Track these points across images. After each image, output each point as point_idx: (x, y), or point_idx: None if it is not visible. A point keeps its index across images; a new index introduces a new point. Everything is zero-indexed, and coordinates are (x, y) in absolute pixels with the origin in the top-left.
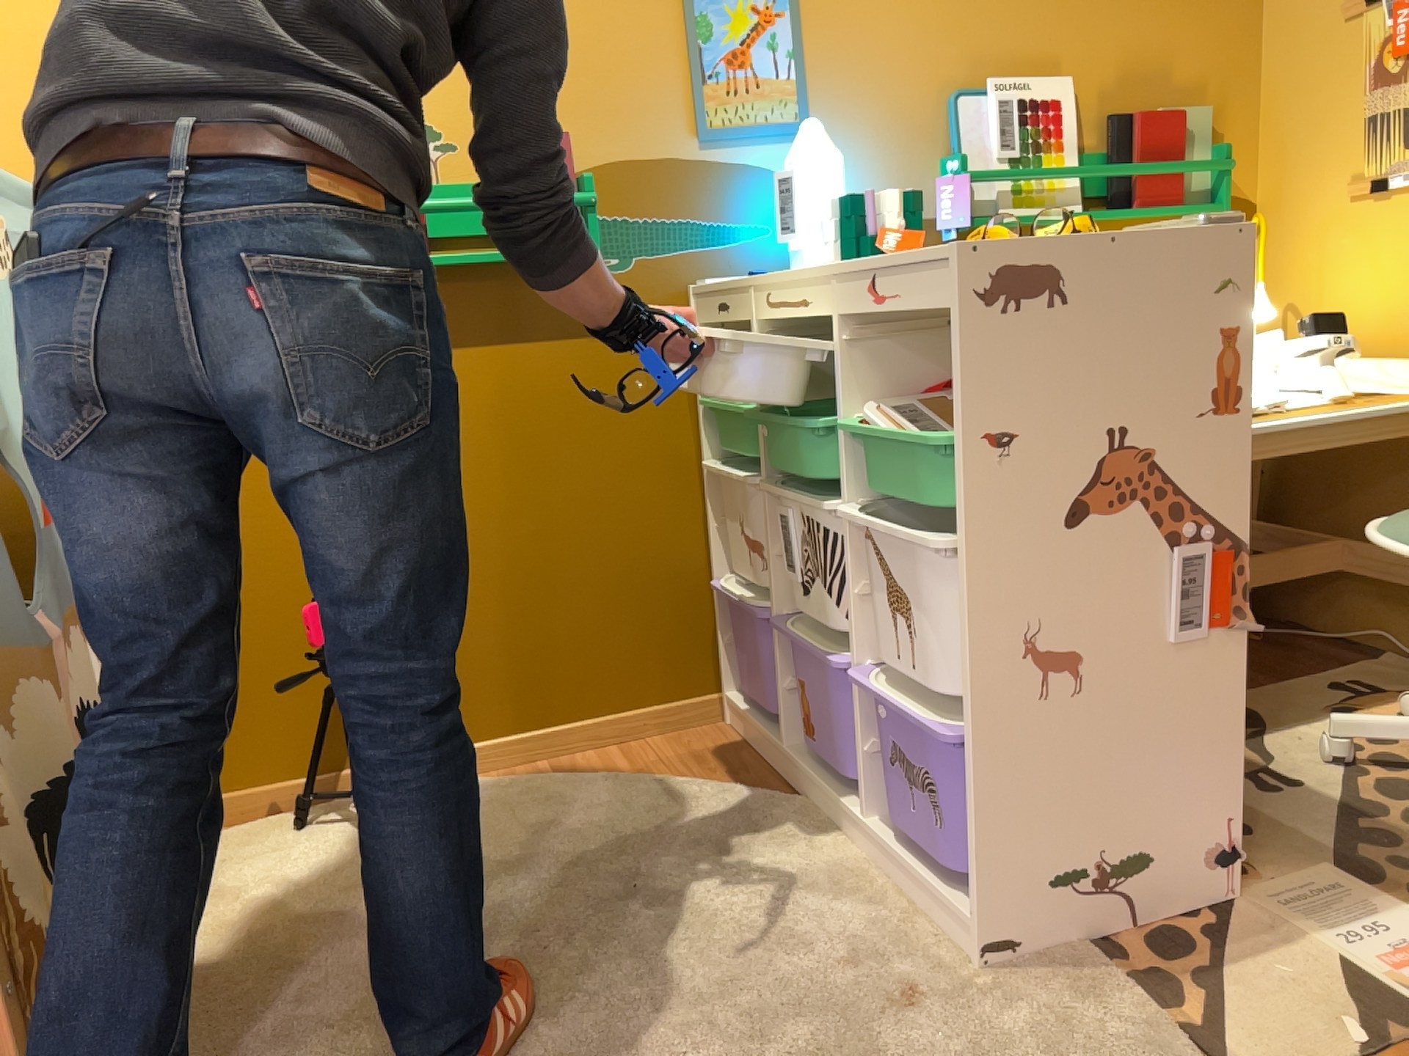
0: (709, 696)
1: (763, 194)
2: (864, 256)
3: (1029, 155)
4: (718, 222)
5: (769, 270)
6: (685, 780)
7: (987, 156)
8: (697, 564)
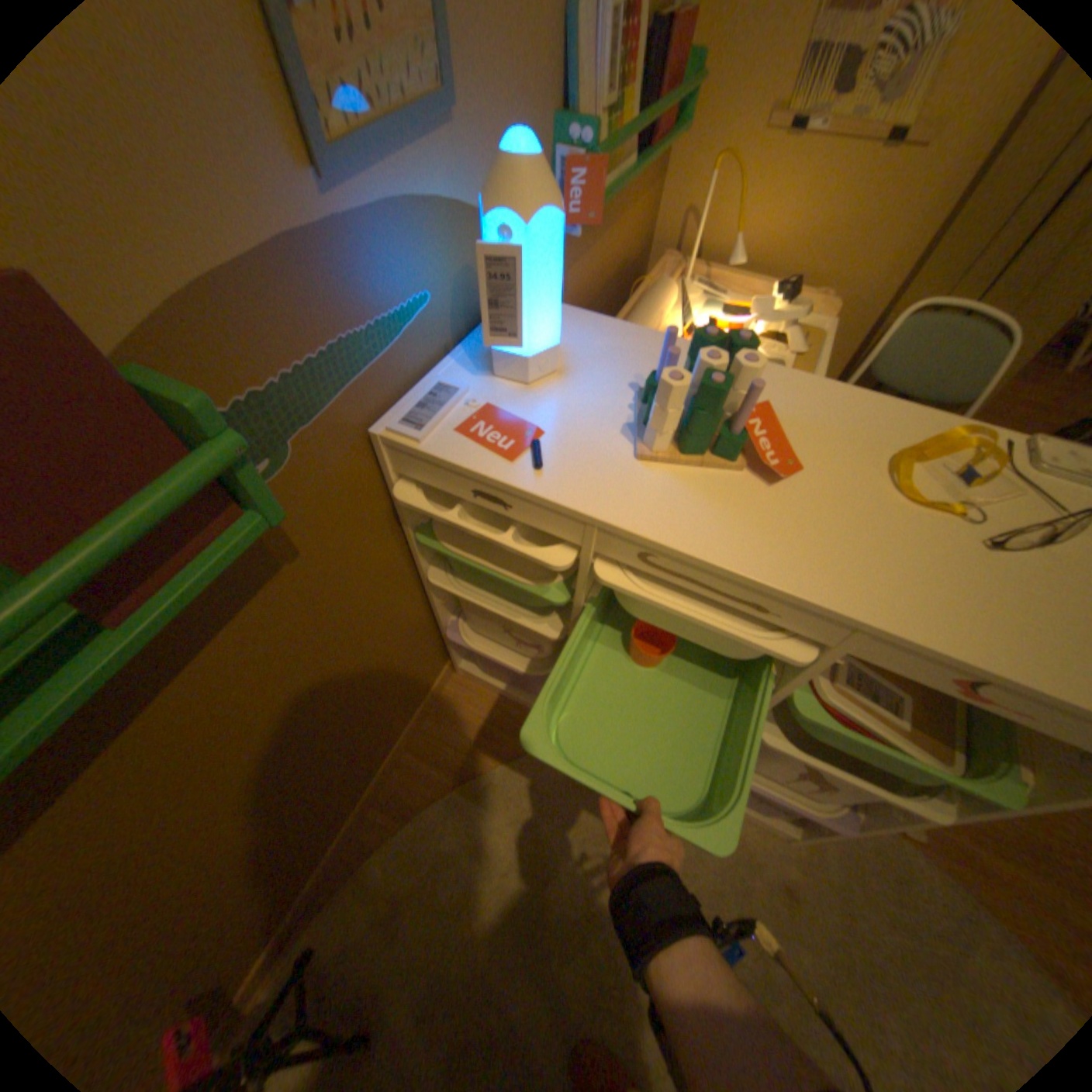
0: (444, 671)
1: (416, 242)
2: (732, 459)
3: (620, 94)
4: (377, 317)
5: (436, 349)
6: (502, 767)
7: (596, 102)
8: (425, 625)
